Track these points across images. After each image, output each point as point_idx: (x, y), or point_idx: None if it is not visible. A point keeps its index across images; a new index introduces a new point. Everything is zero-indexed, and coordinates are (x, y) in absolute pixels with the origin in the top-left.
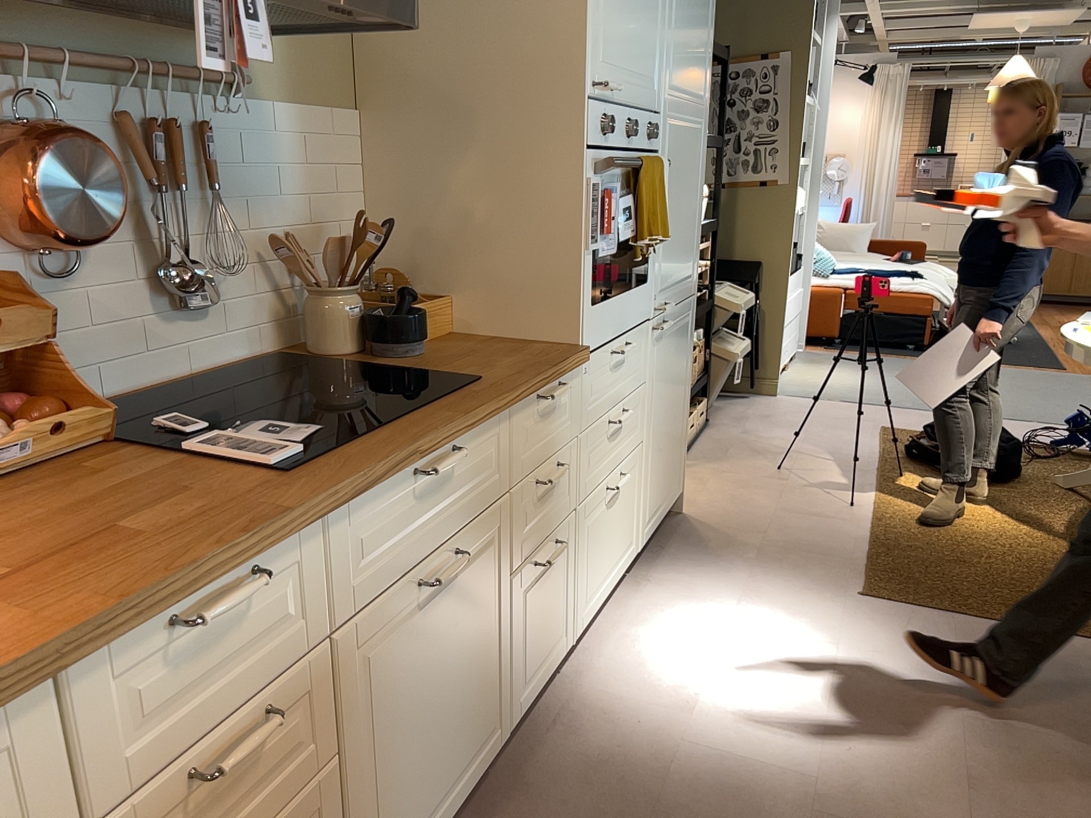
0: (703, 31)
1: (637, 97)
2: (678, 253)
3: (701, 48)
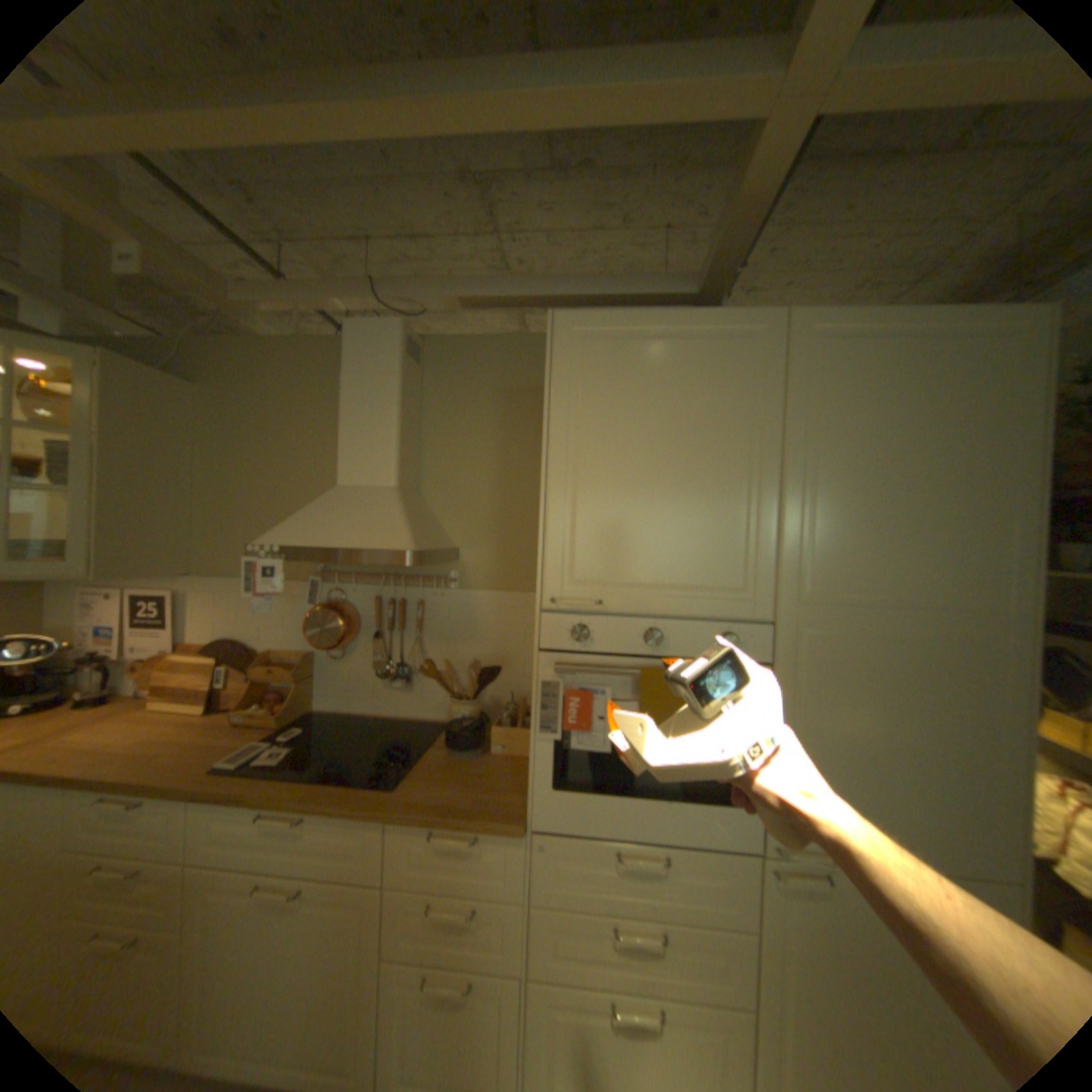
0: (962, 516)
1: (677, 606)
2: (885, 798)
3: (961, 537)
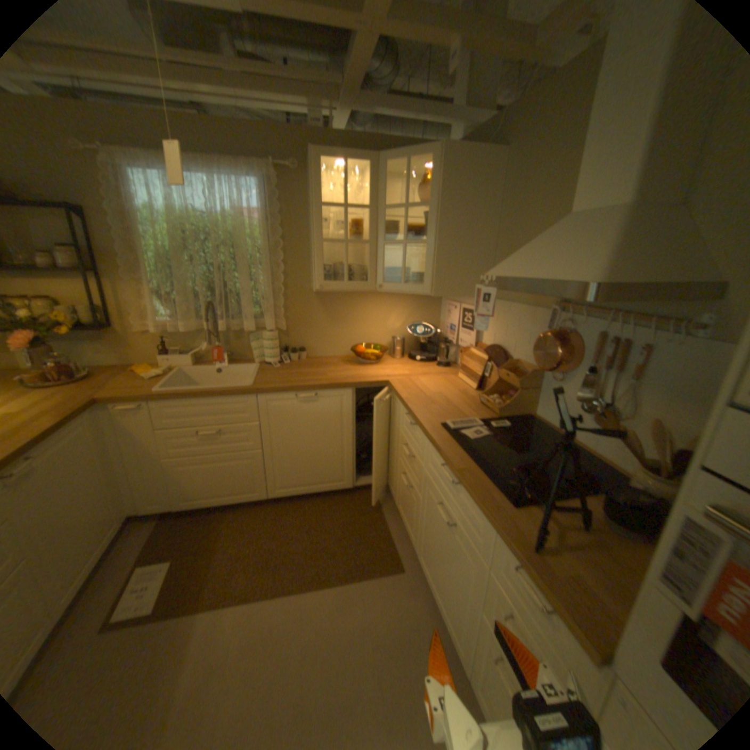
0: None
1: None
2: None
3: None
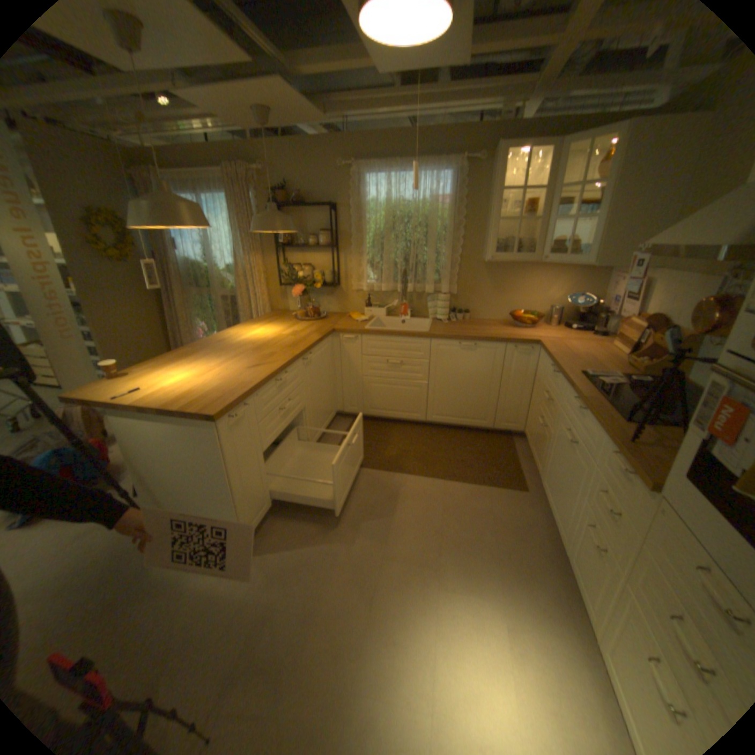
0: None
1: None
2: None
3: None
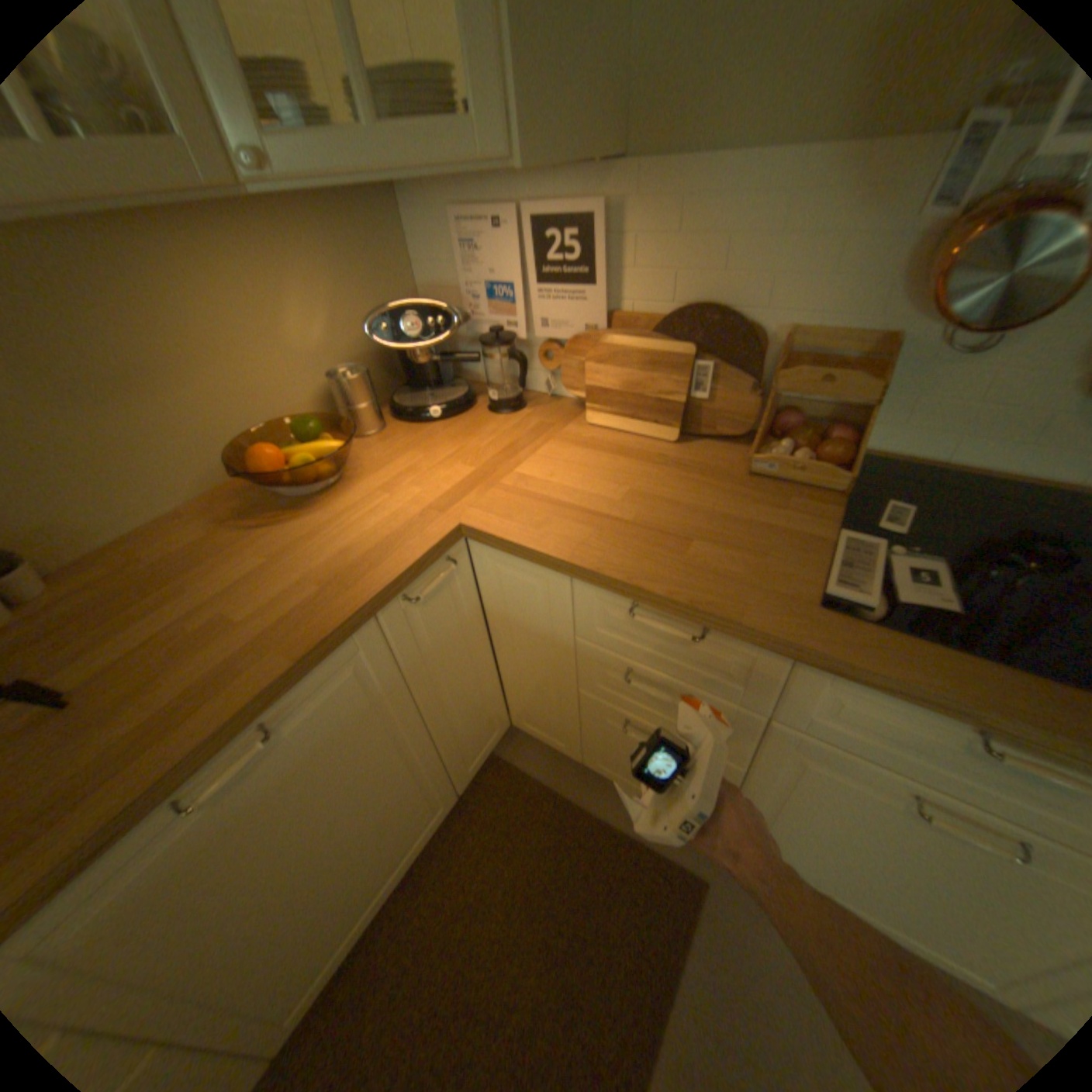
0: None
1: None
2: None
3: None
